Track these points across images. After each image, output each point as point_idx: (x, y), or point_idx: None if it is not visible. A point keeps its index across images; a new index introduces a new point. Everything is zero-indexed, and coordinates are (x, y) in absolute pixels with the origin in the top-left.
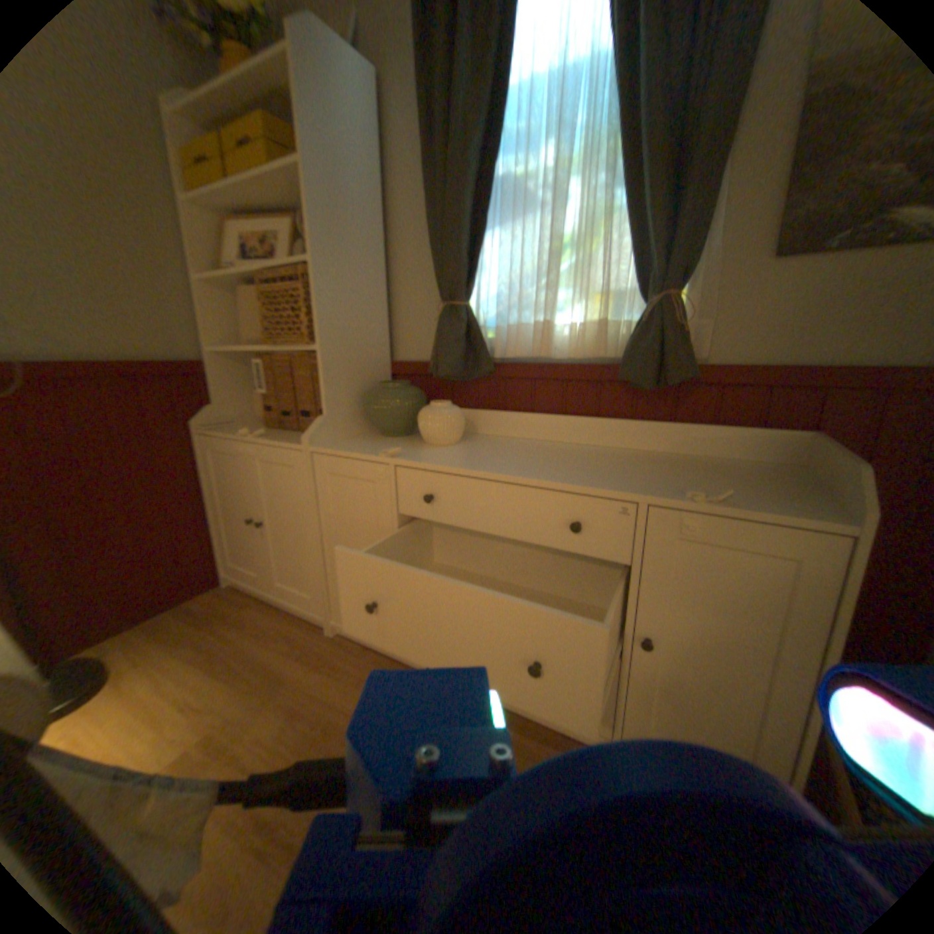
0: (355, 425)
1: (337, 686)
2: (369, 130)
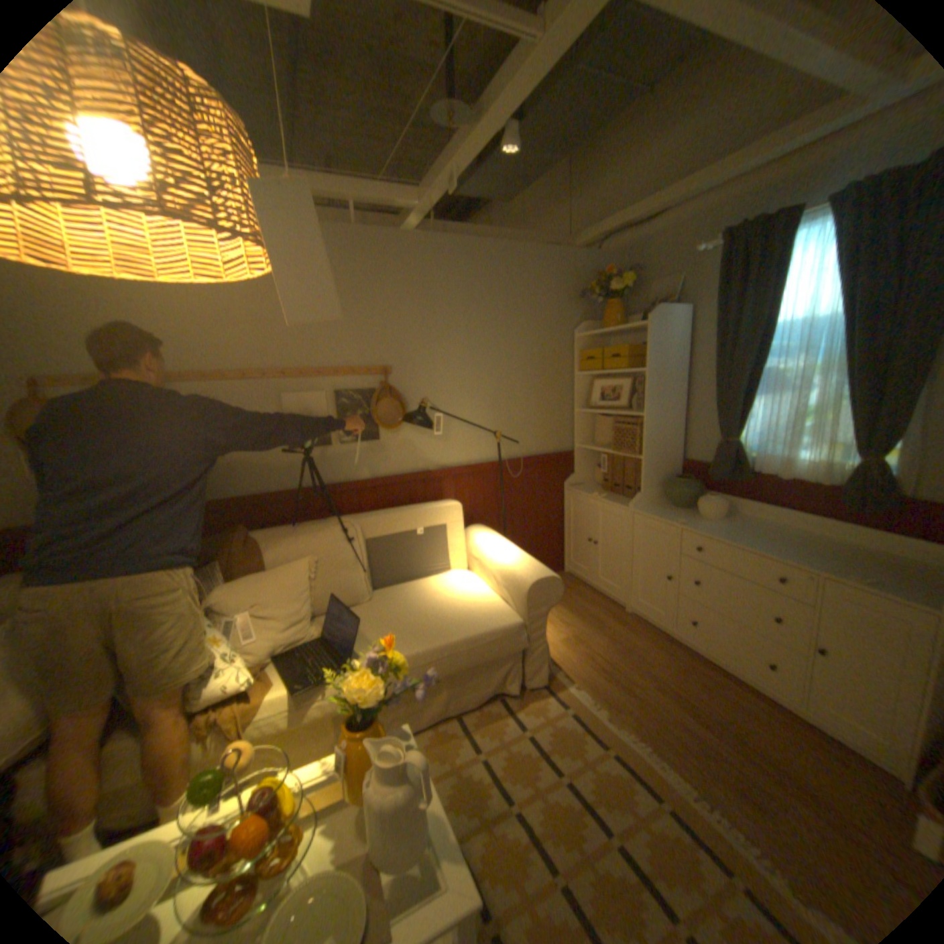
0: (656, 498)
1: (633, 636)
2: (684, 339)
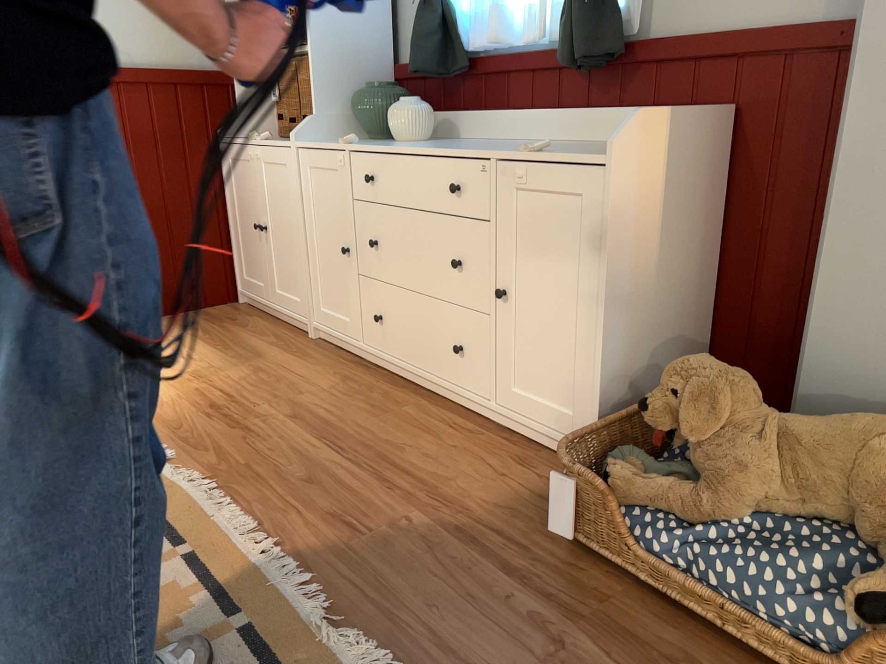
0: (342, 130)
1: (298, 362)
2: None
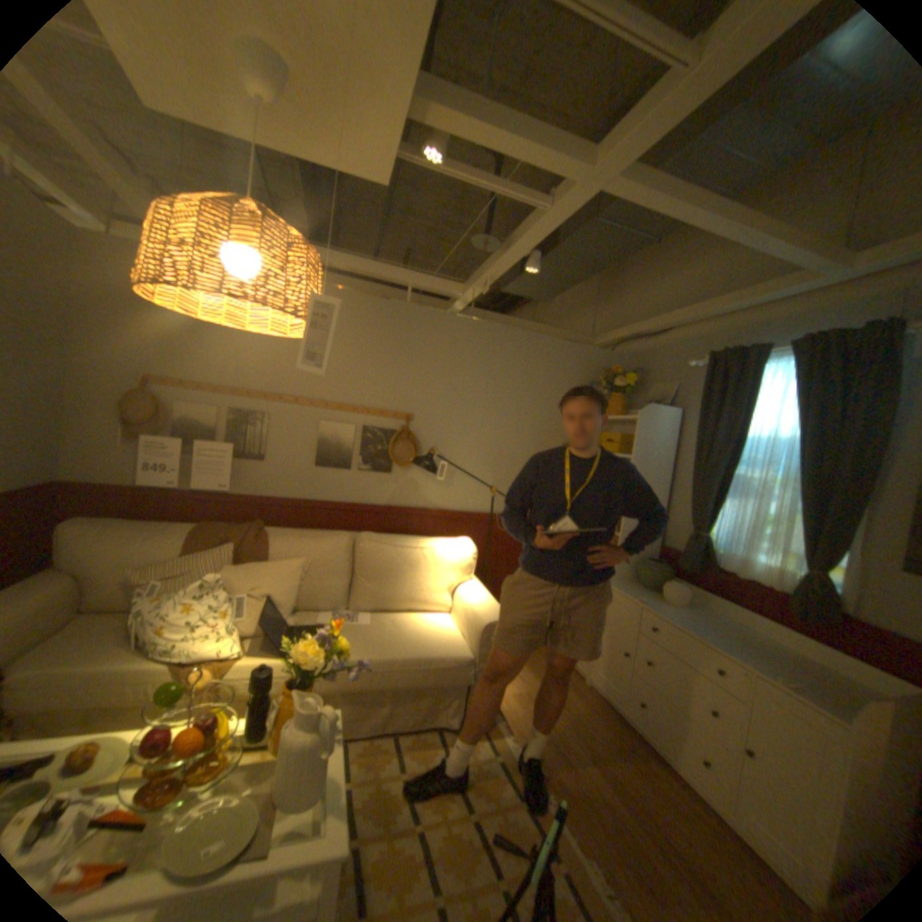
0: (629, 577)
1: (586, 709)
2: (670, 437)
